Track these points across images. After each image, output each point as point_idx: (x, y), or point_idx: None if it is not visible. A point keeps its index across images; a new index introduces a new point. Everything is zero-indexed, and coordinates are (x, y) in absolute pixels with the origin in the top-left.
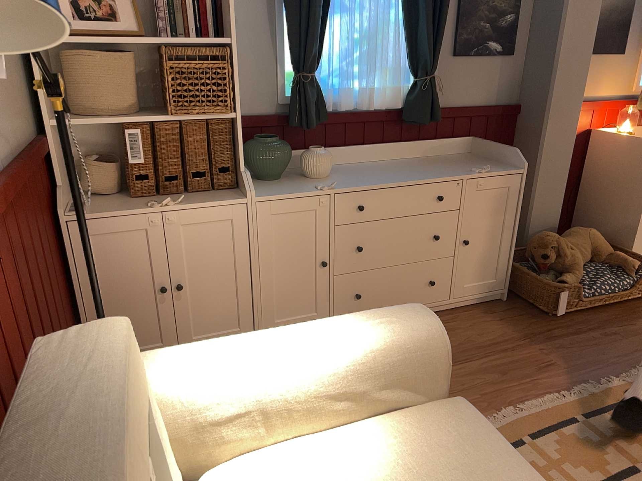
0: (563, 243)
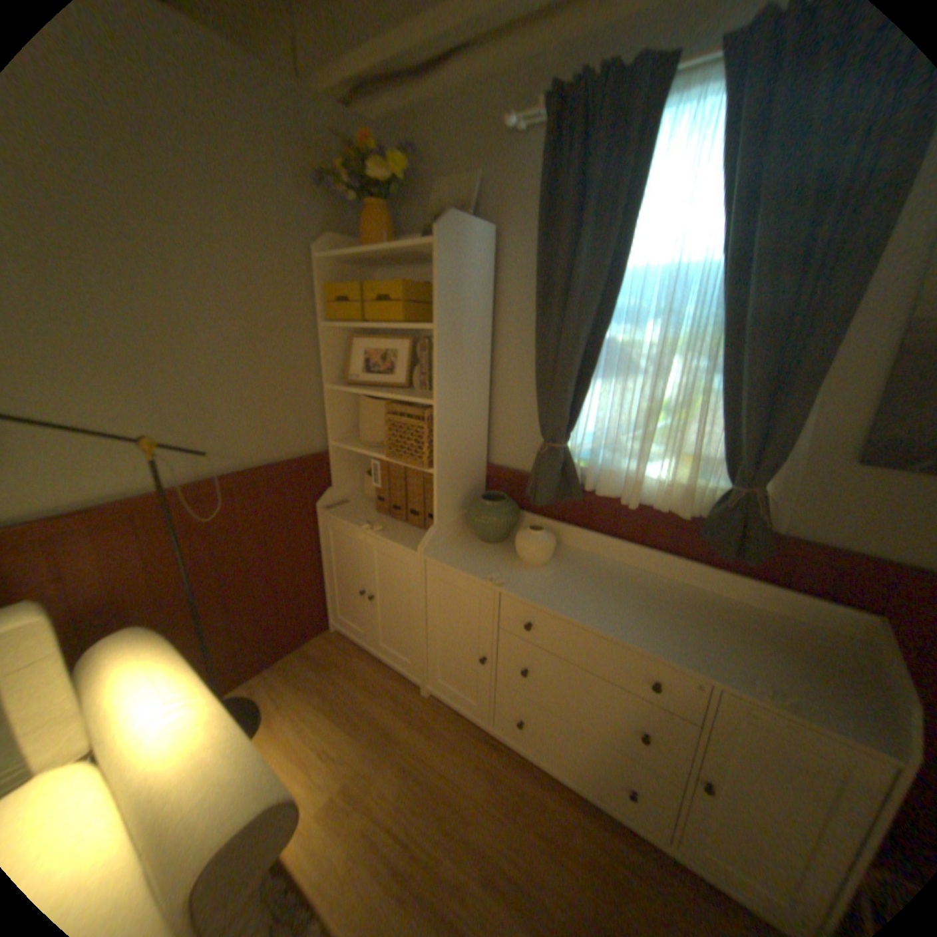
0: None
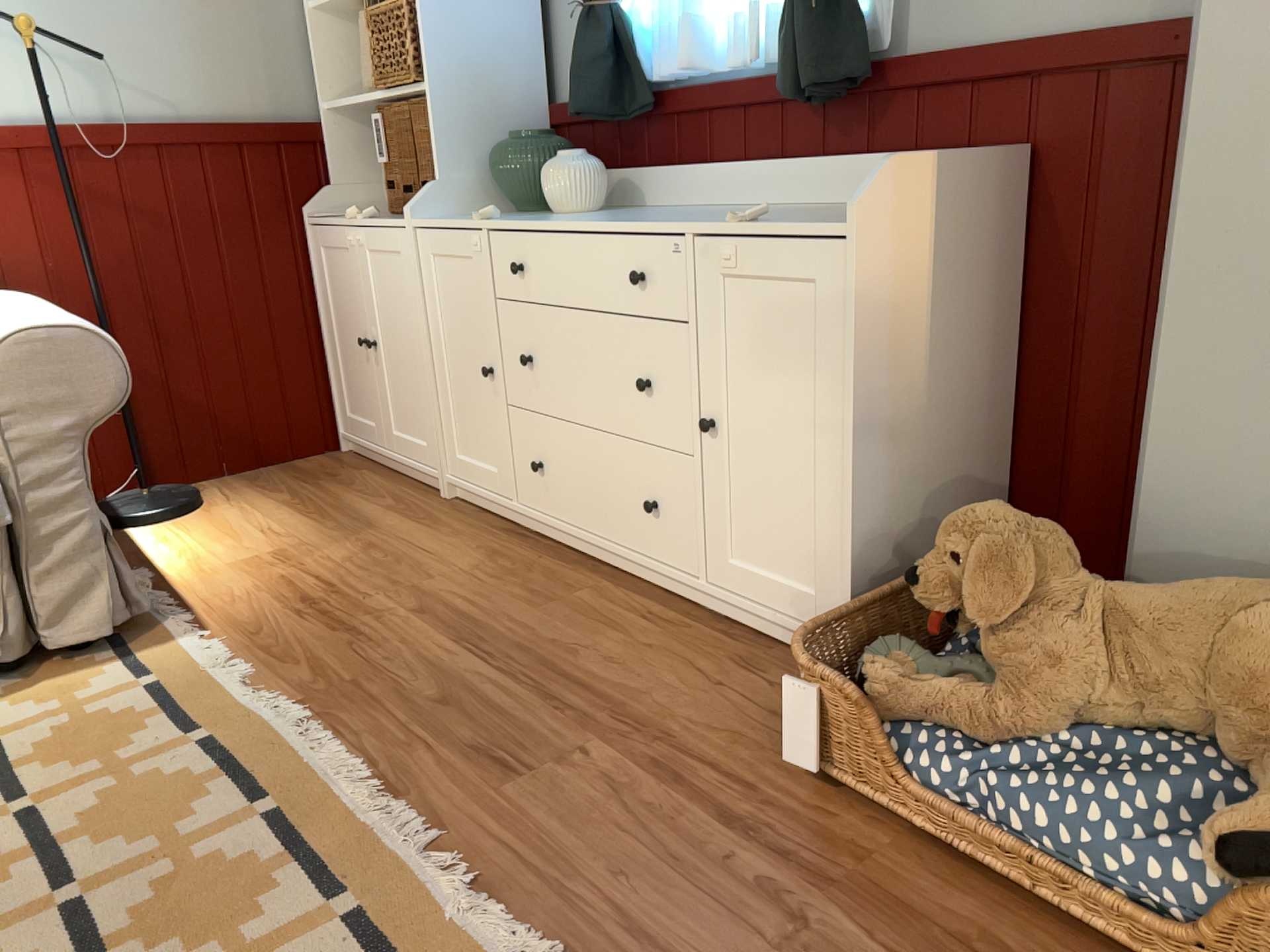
0: (1016, 562)
